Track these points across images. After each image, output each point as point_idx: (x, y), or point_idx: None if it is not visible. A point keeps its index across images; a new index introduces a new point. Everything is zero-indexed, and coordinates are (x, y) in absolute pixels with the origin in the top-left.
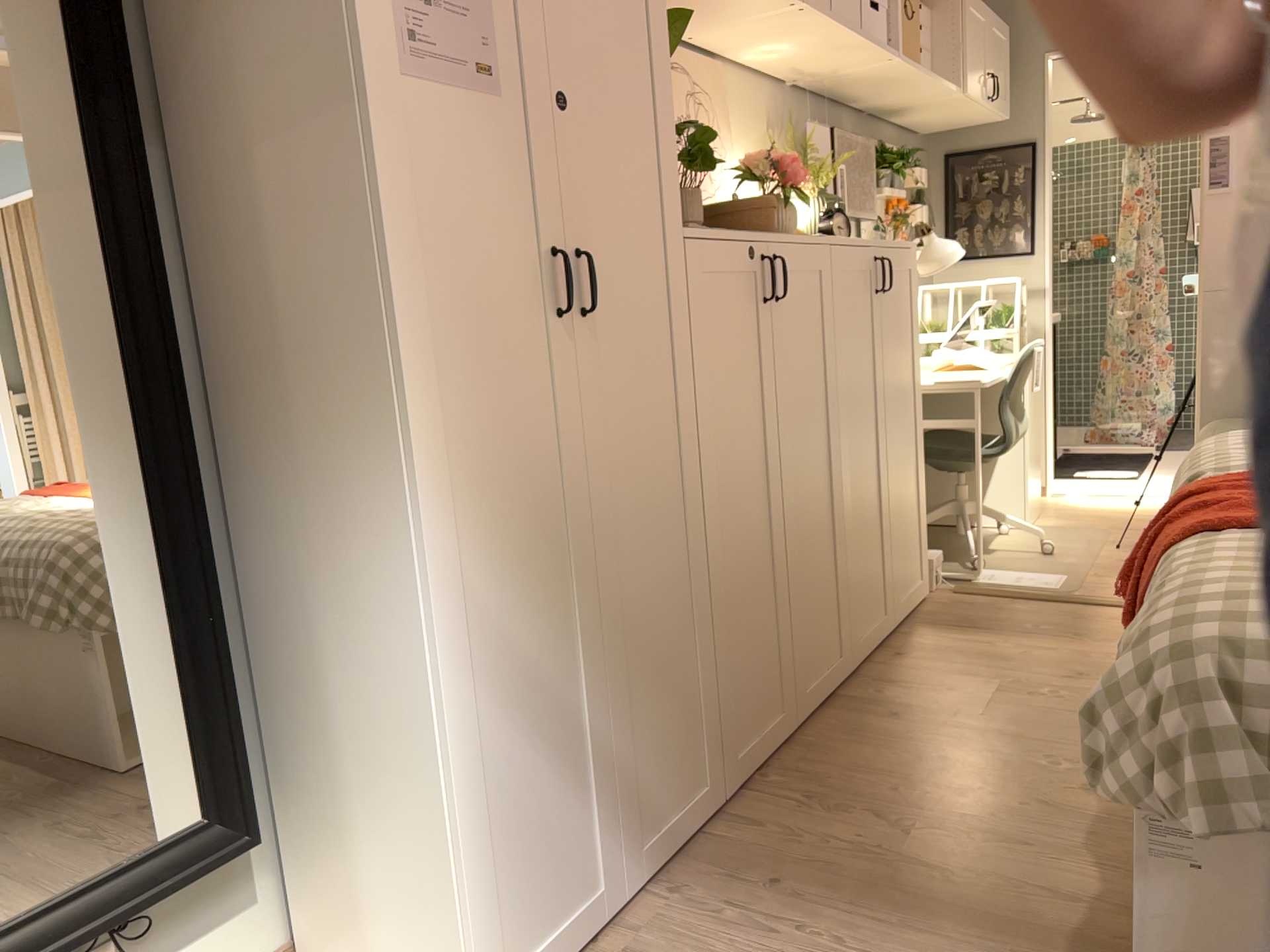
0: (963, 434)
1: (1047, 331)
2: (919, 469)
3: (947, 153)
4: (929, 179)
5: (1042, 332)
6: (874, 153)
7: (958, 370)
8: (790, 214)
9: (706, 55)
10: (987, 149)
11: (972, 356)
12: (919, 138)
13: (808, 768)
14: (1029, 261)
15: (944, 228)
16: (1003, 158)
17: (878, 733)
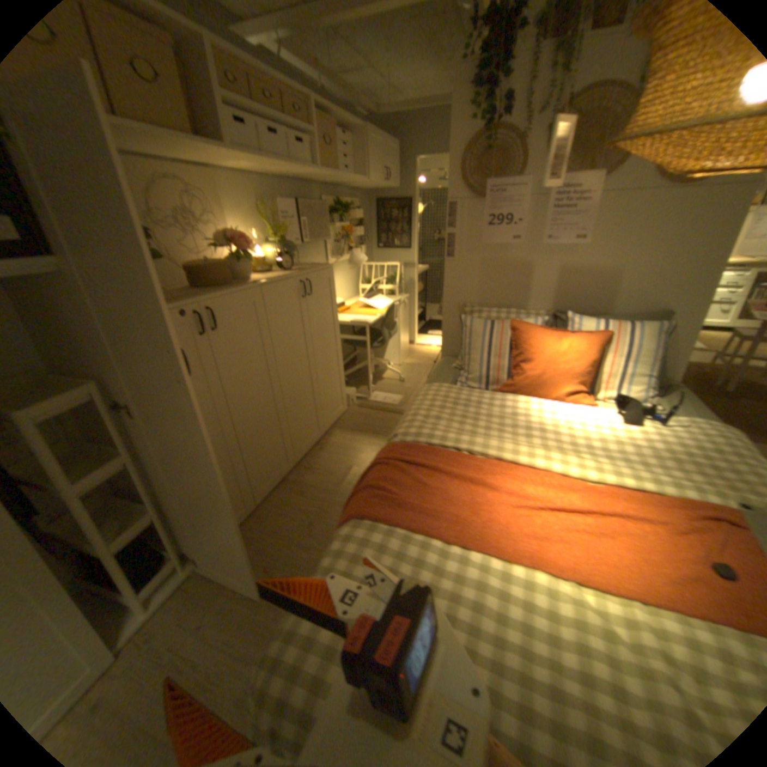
0: (375, 333)
1: (418, 282)
2: (342, 363)
3: (380, 200)
4: (373, 211)
5: (416, 283)
6: (334, 206)
7: (369, 311)
8: (249, 266)
9: (205, 166)
10: (396, 200)
11: (375, 304)
12: (367, 192)
13: (253, 533)
14: (411, 252)
15: (379, 234)
16: (402, 205)
17: (292, 506)
